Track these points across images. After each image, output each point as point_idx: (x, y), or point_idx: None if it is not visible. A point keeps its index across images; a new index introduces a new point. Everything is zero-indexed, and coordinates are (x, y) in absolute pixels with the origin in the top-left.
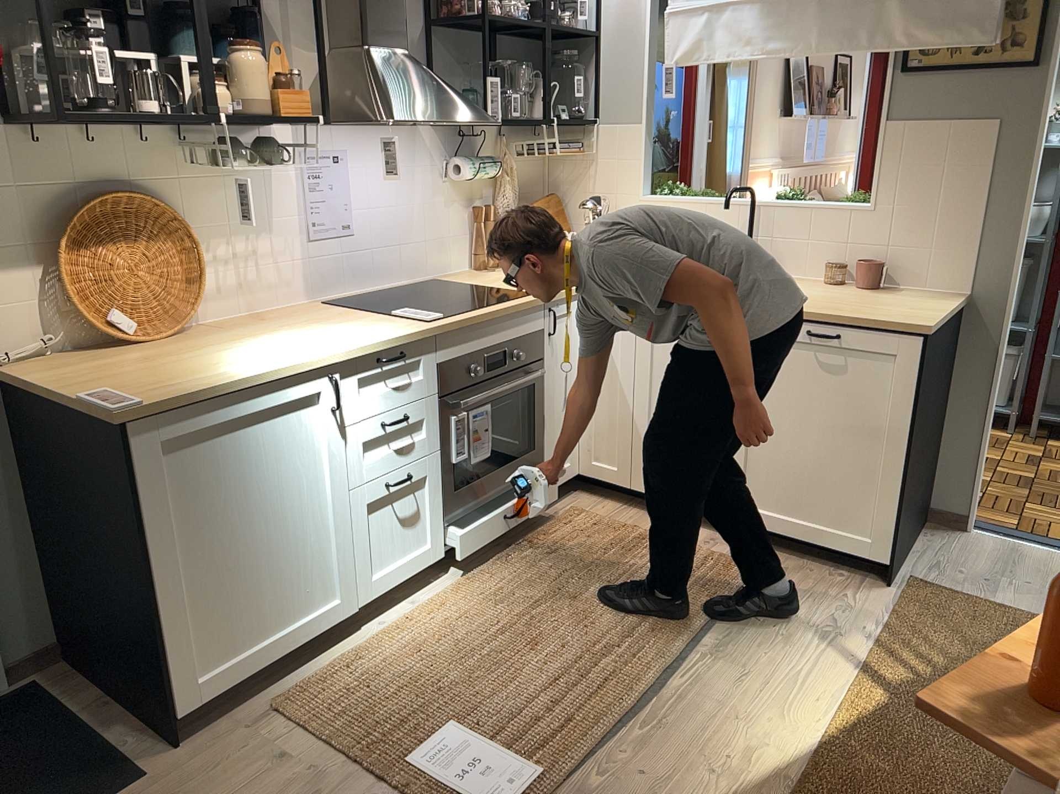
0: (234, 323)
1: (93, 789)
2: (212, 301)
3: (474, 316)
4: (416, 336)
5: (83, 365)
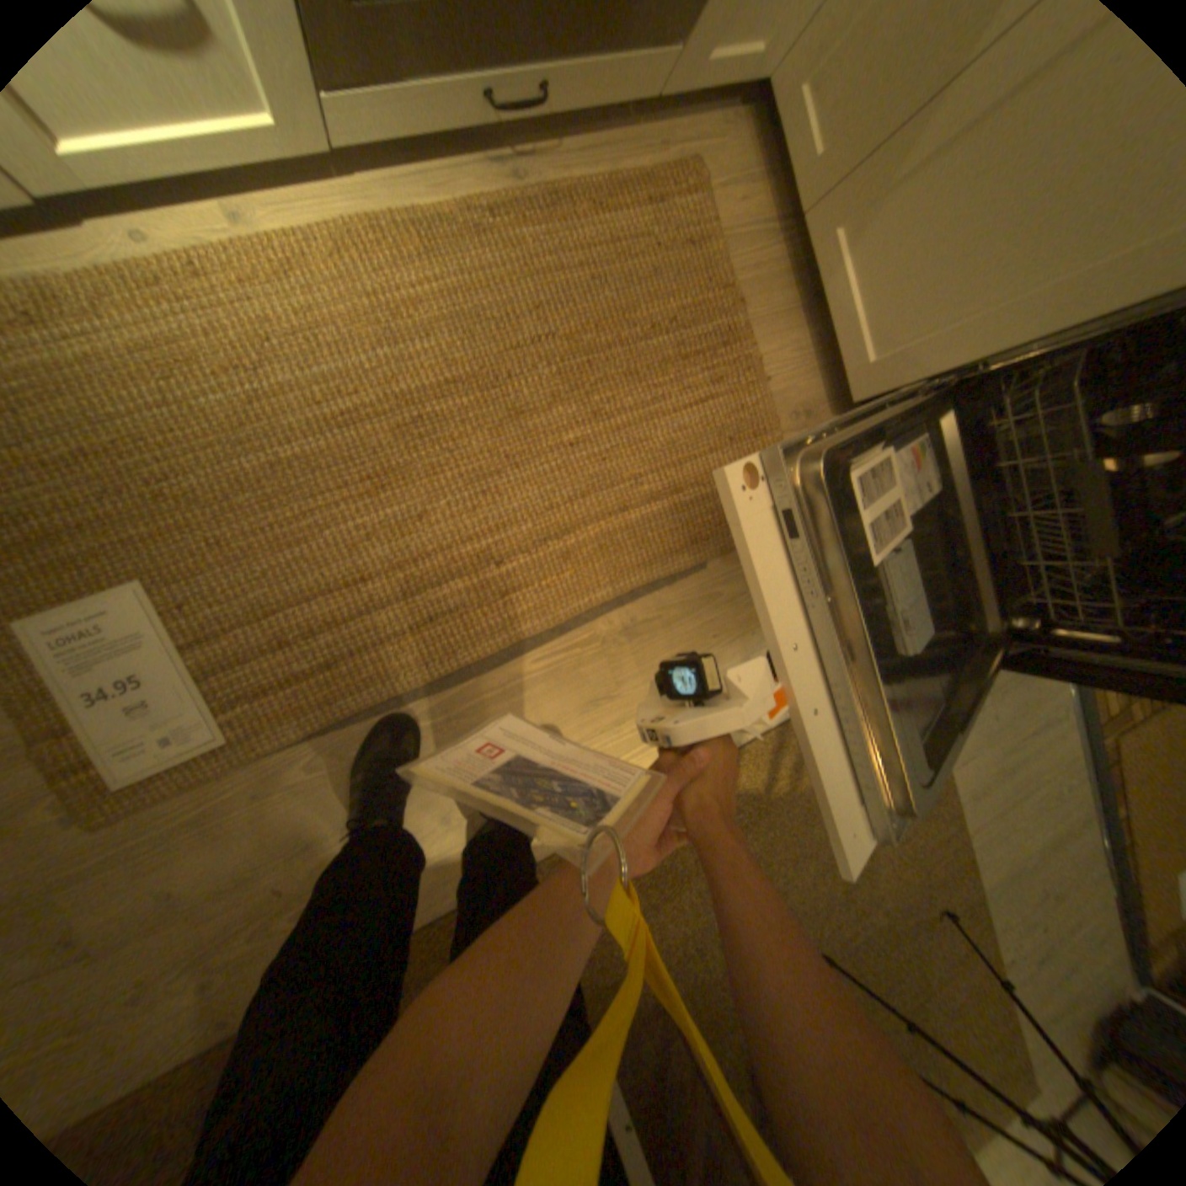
0: None
1: None
2: None
3: None
4: None
5: None
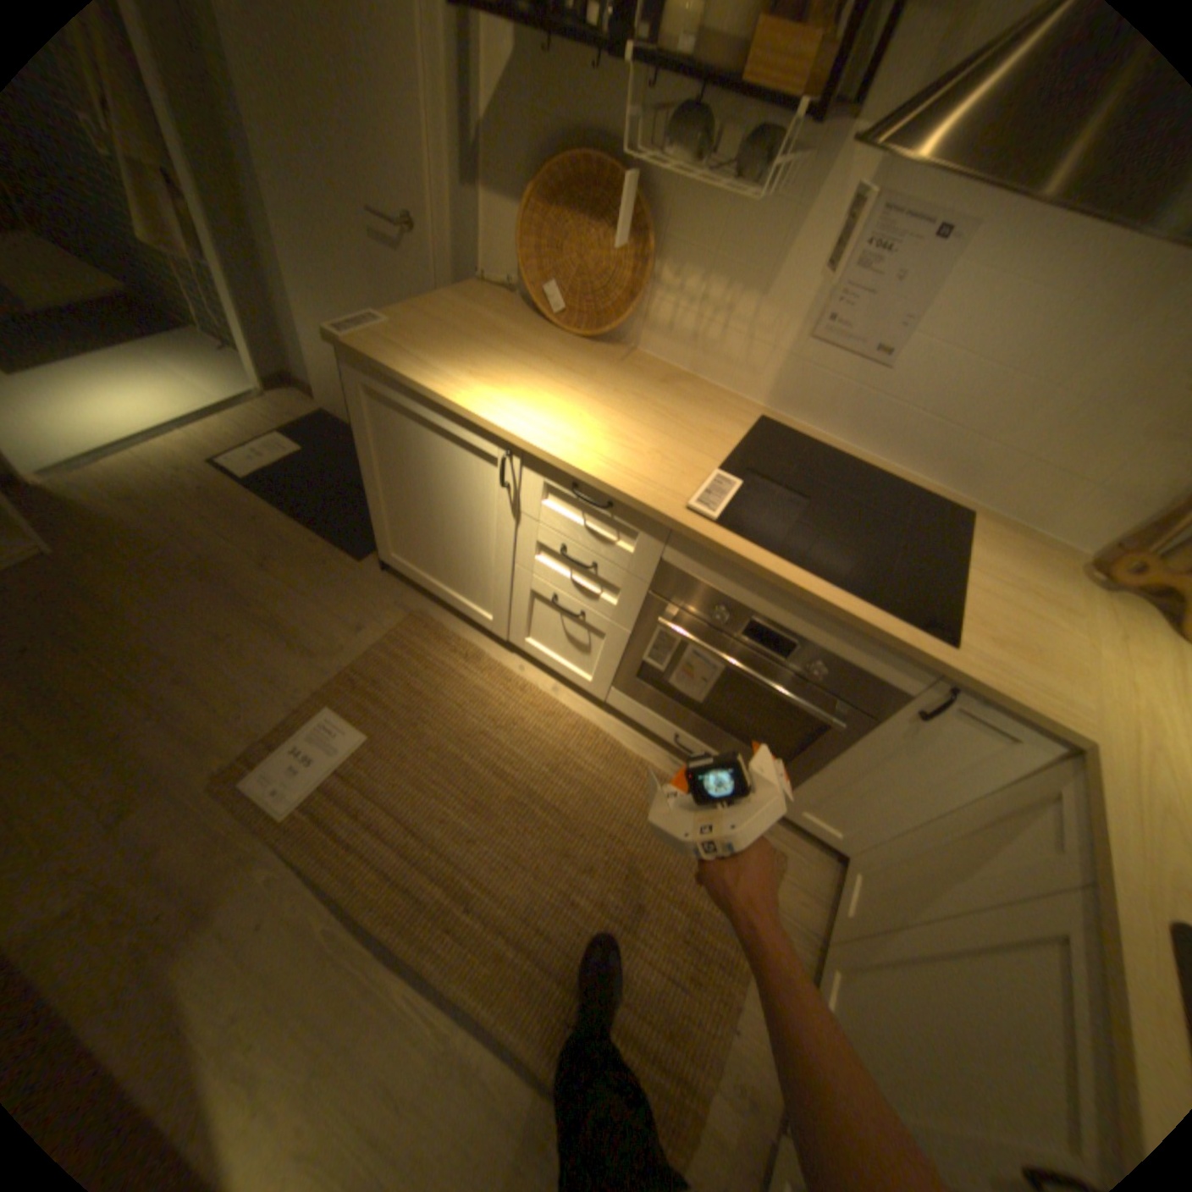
0: (651, 367)
1: (351, 542)
2: (658, 333)
3: (747, 560)
4: (632, 505)
5: (483, 308)
